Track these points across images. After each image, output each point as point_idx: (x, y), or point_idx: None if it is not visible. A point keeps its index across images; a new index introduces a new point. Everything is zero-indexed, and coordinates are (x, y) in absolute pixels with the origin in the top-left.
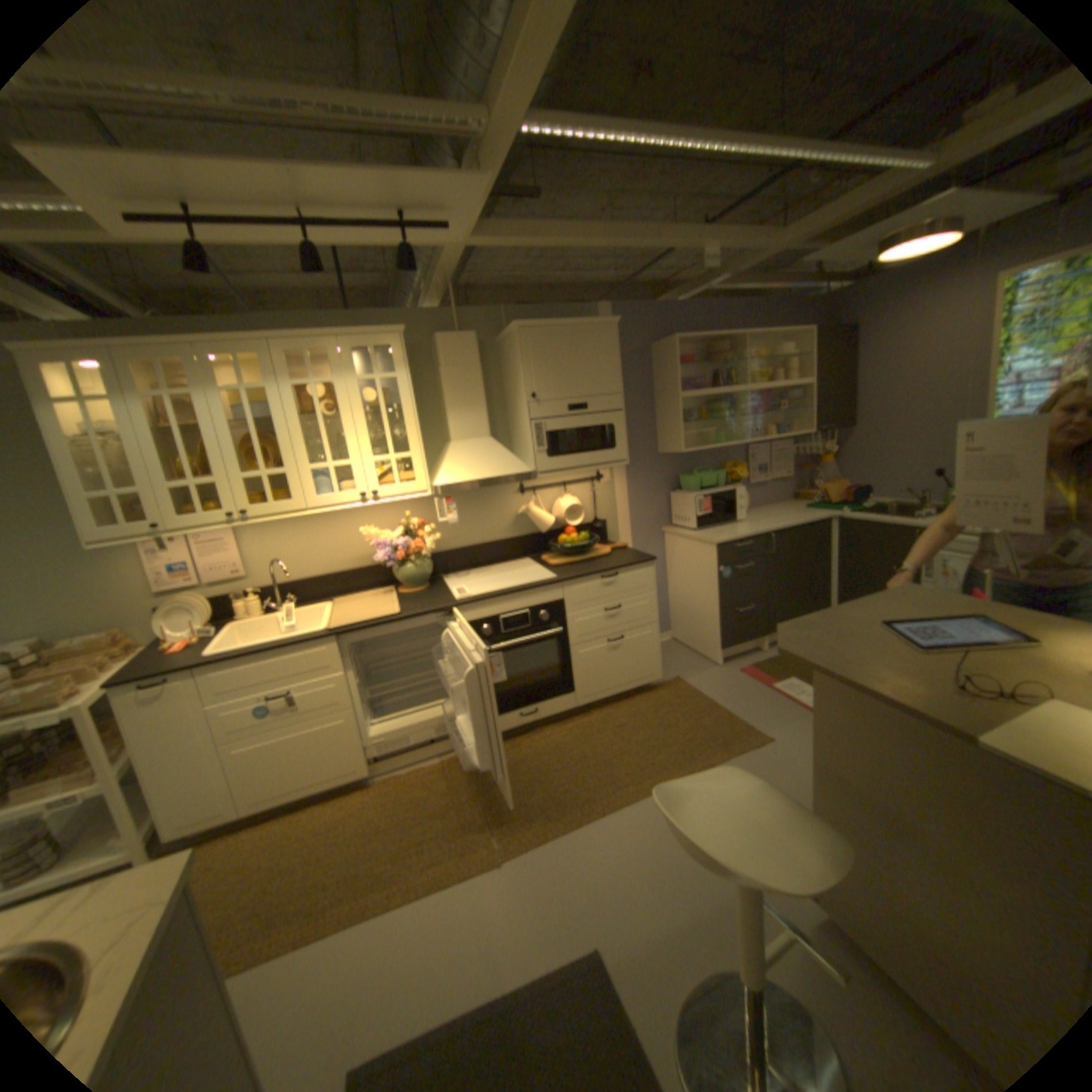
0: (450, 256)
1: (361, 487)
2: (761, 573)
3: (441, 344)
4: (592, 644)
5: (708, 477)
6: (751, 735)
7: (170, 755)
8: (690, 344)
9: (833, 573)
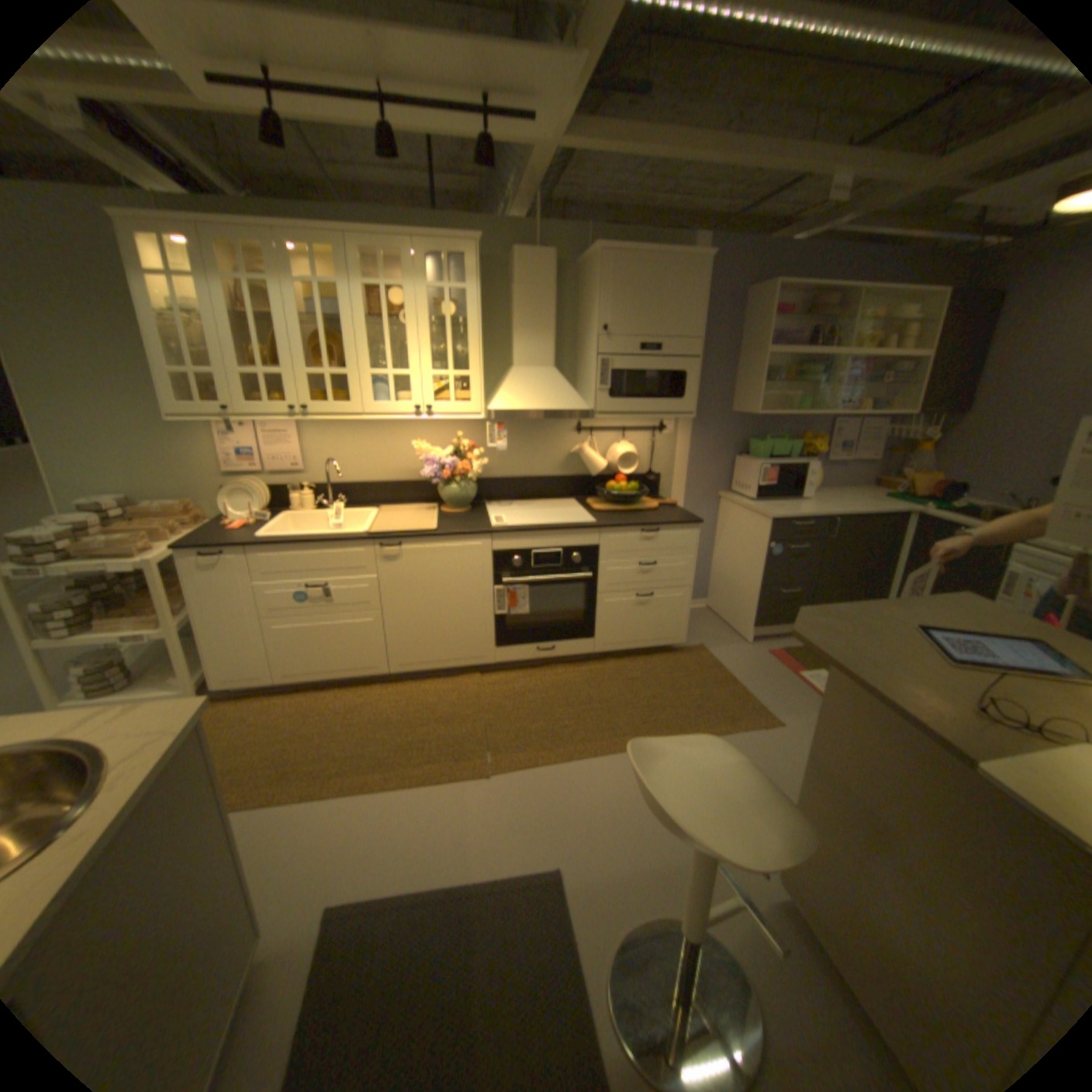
0: (540, 157)
1: (417, 399)
2: (816, 557)
3: (519, 258)
4: (620, 595)
5: (782, 446)
6: (763, 715)
7: (221, 618)
8: (794, 292)
9: (899, 572)
